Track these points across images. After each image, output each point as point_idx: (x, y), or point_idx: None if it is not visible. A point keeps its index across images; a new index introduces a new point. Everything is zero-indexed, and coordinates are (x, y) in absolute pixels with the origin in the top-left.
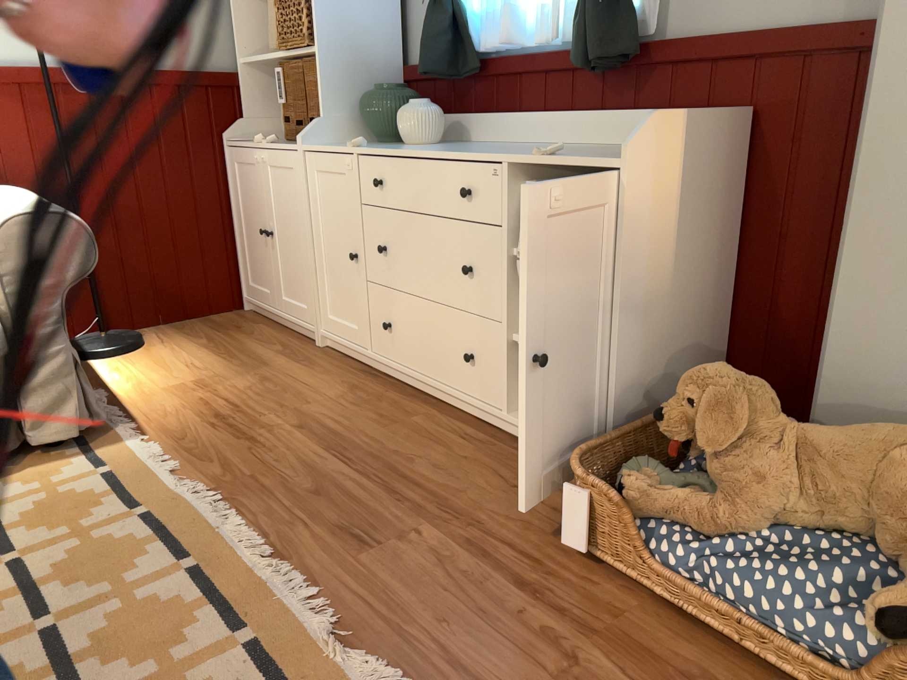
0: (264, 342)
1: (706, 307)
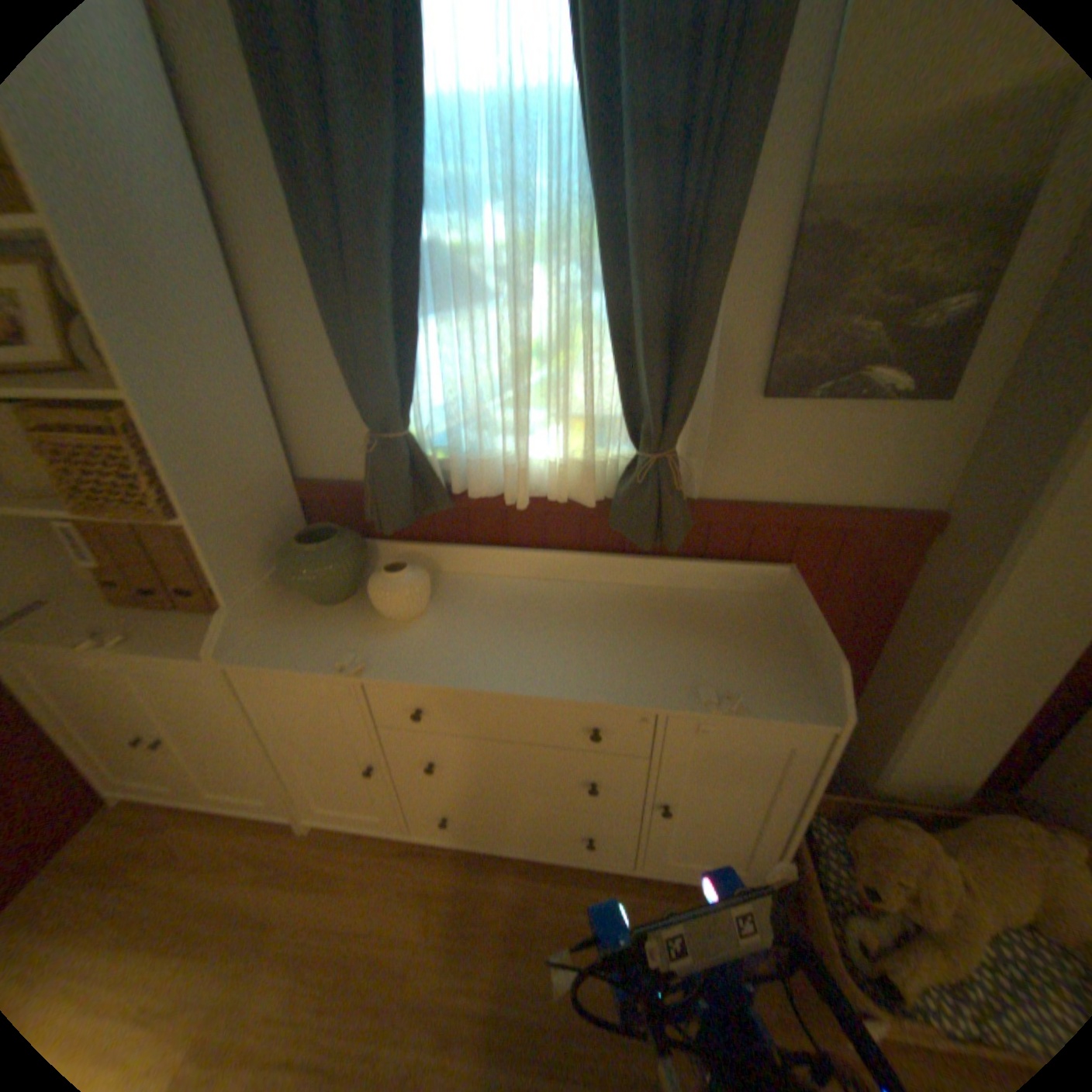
0: (217, 867)
1: None
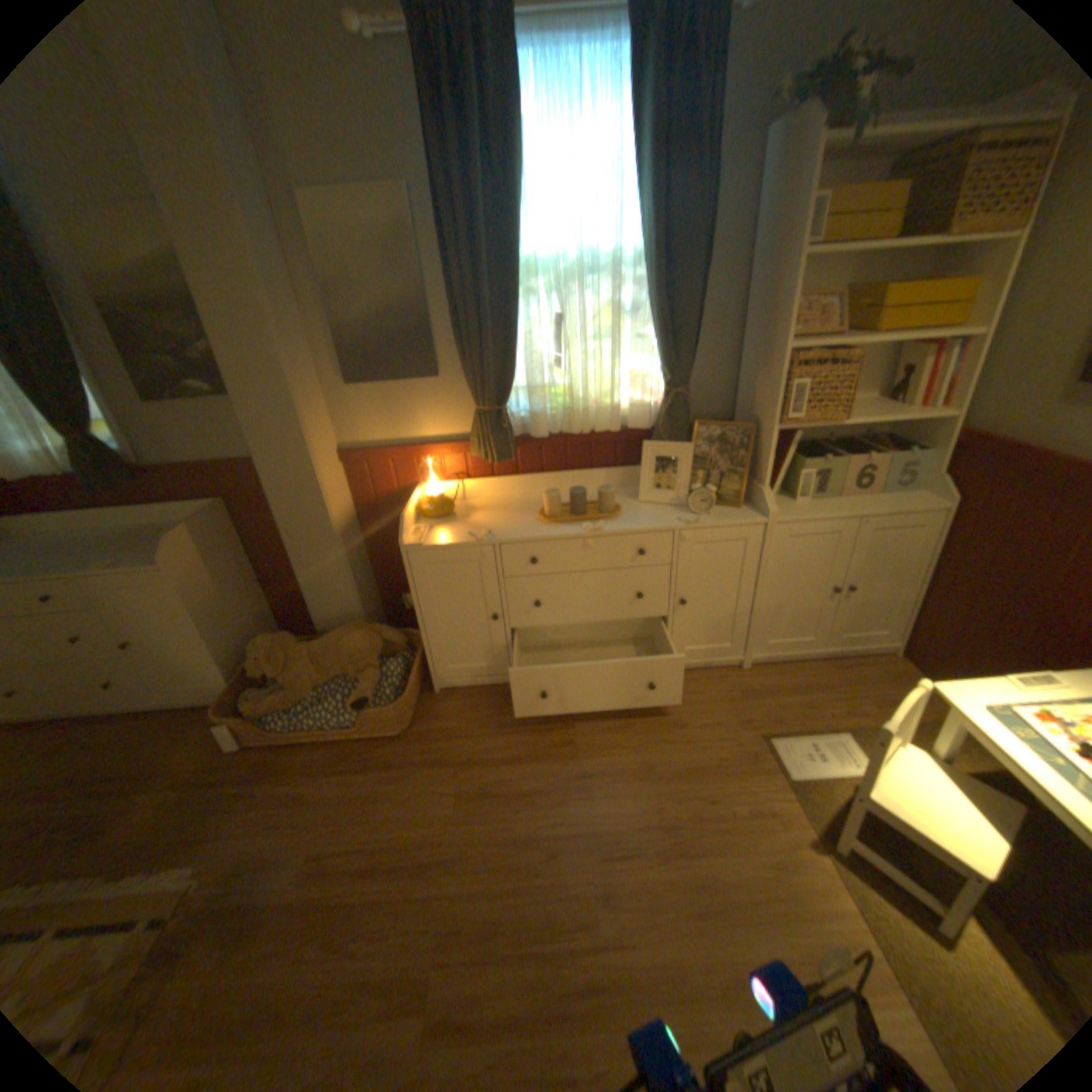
0: None
1: (247, 596)
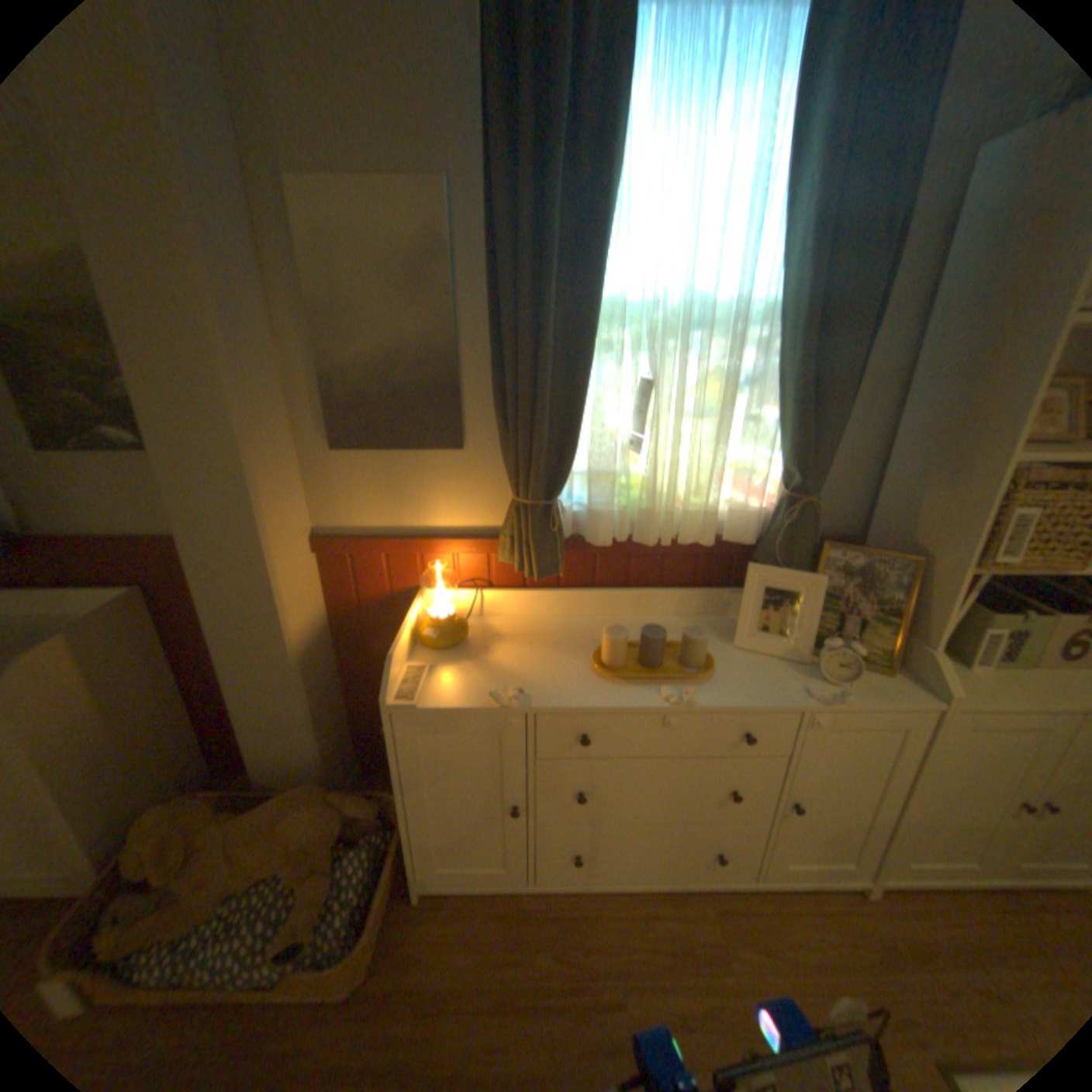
0: None
1: (162, 723)
